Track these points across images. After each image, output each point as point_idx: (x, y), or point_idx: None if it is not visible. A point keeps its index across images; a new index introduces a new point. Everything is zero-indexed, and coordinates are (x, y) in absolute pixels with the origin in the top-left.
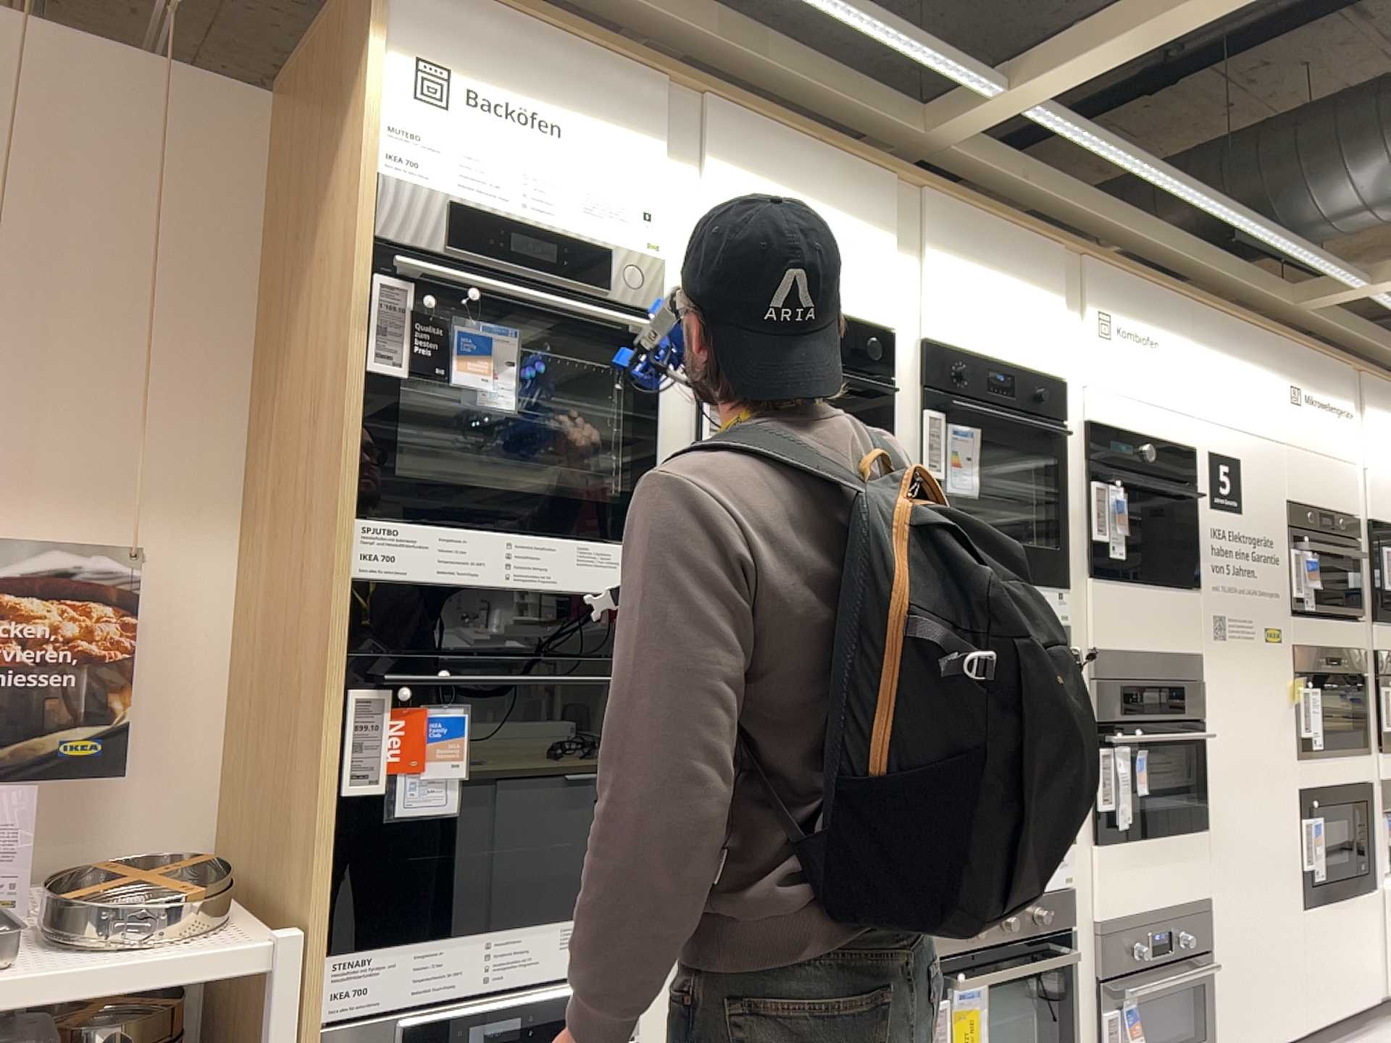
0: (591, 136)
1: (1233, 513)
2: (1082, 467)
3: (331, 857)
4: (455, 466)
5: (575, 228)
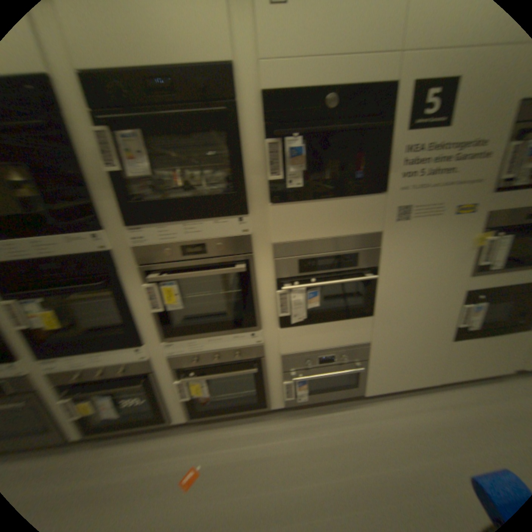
0: None
1: (441, 127)
2: (260, 129)
3: None
4: None
5: None
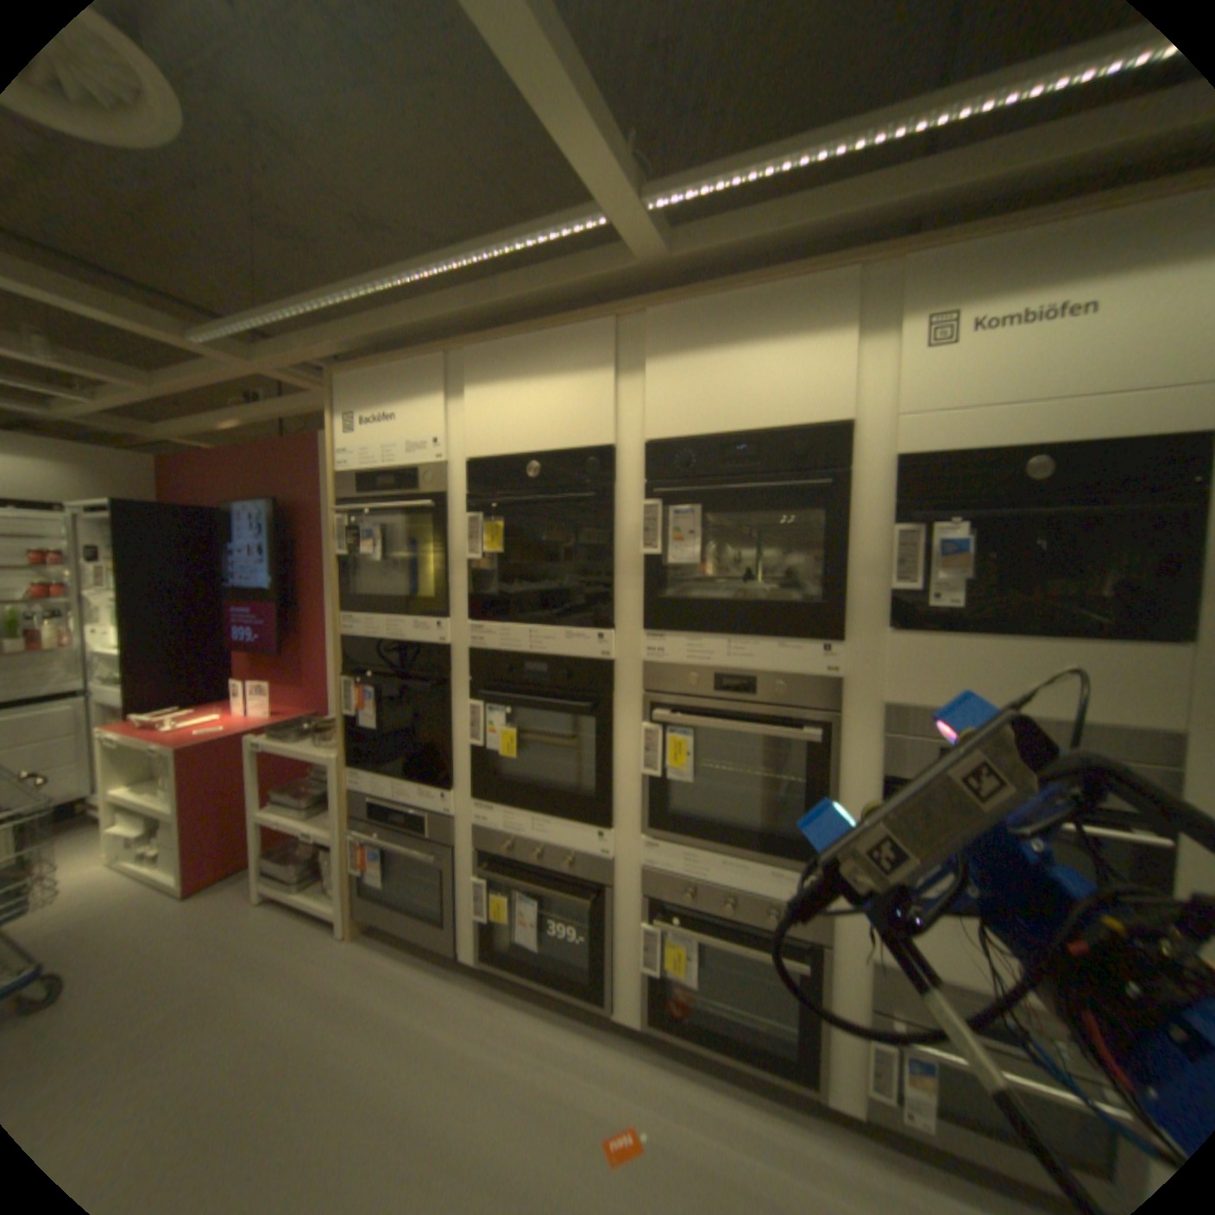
0: (404, 412)
1: None
2: (890, 510)
3: (342, 738)
4: (382, 587)
5: (401, 464)
